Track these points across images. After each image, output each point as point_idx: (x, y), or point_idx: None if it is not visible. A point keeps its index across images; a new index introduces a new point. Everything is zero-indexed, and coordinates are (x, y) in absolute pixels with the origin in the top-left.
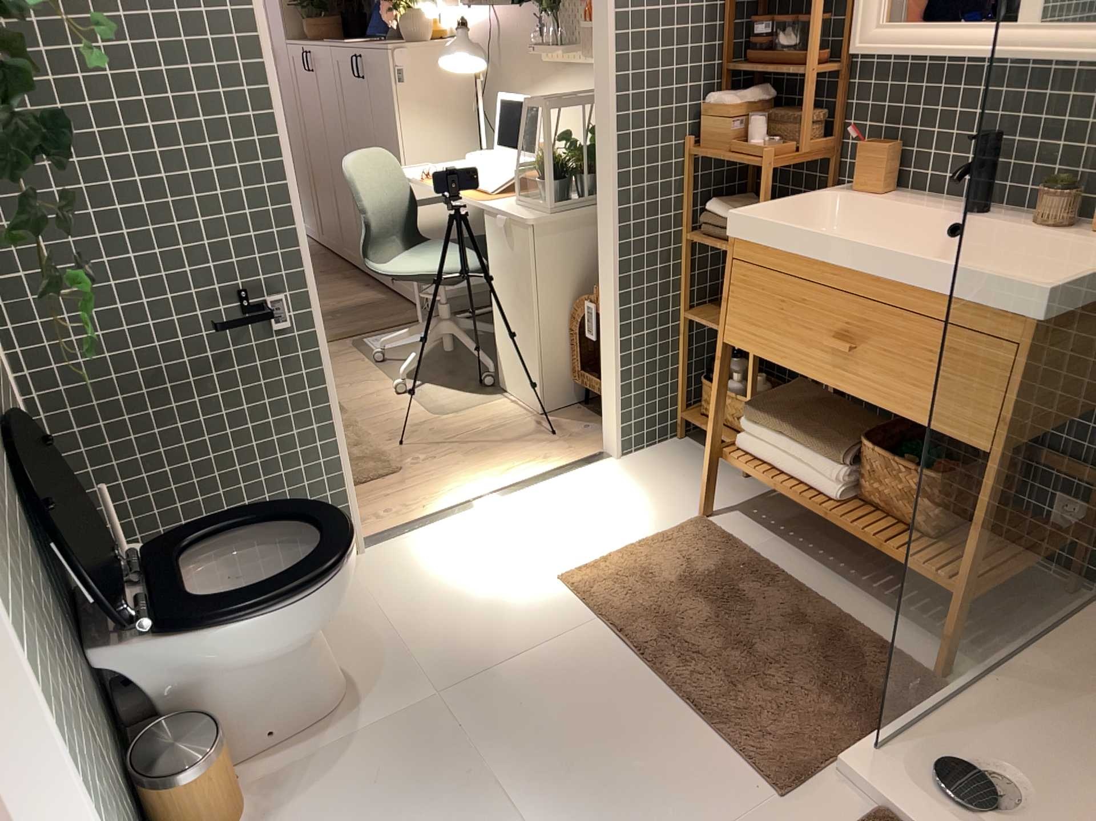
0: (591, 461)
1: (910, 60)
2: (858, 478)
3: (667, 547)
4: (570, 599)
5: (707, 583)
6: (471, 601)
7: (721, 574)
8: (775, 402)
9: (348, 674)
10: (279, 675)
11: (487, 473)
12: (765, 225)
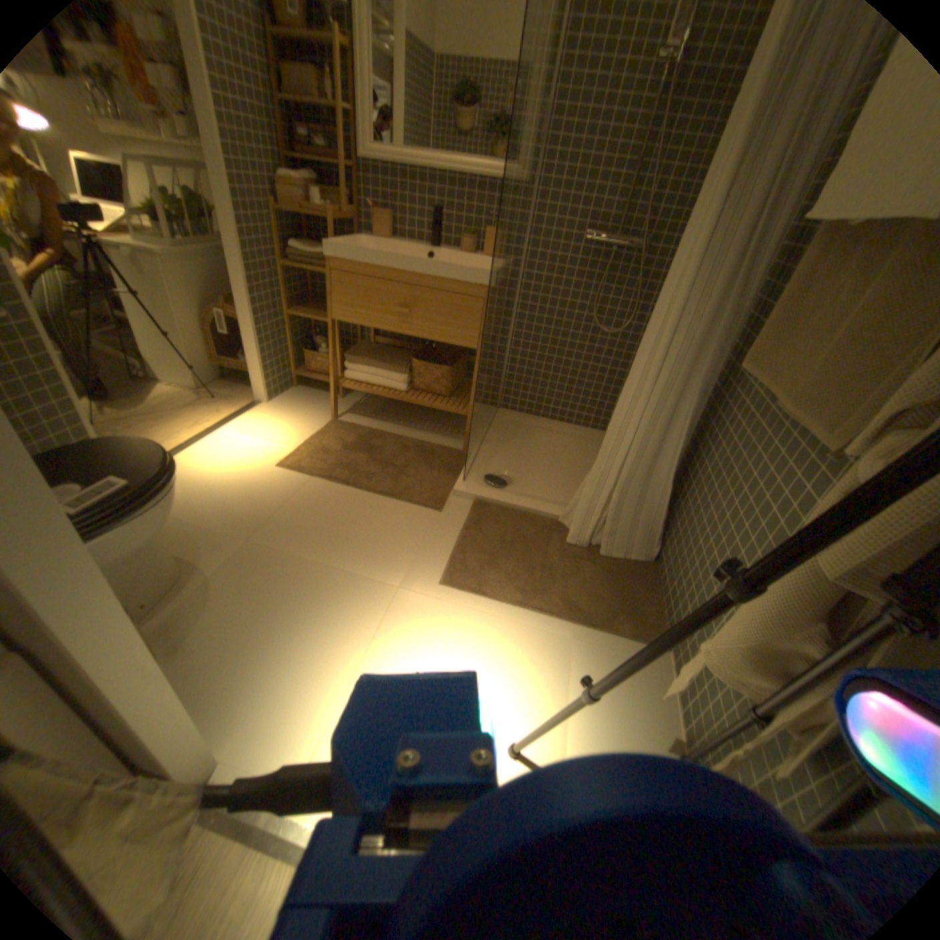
0: (250, 406)
1: (400, 159)
2: (408, 380)
3: (324, 435)
4: (287, 473)
5: (354, 446)
6: (226, 491)
7: (358, 440)
8: (357, 352)
9: (166, 555)
10: (128, 564)
11: (182, 426)
12: (343, 249)
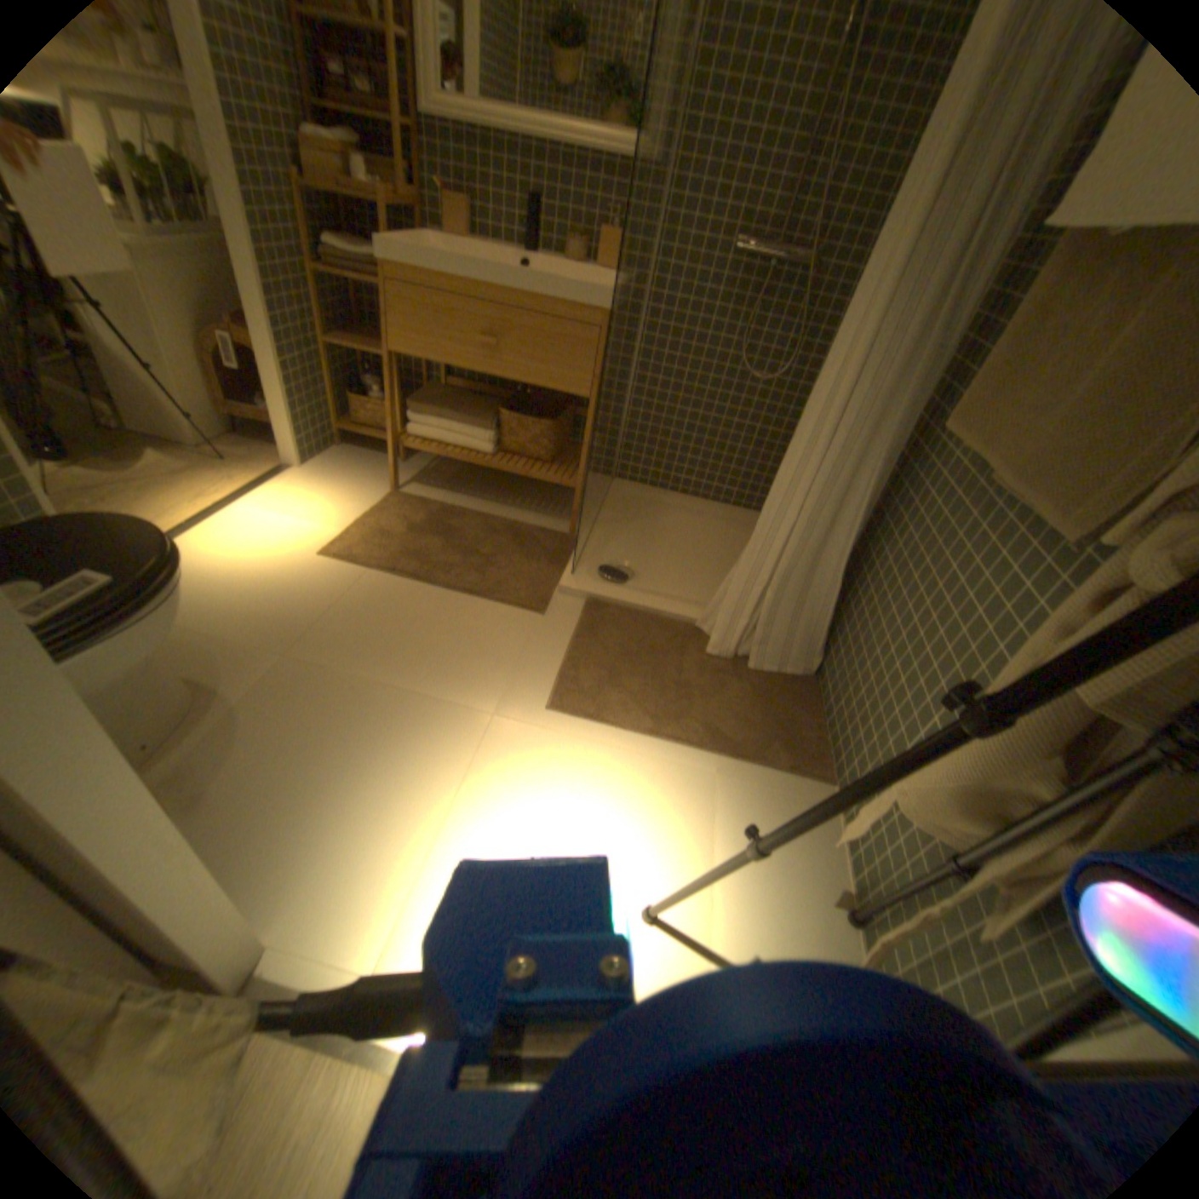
0: (276, 472)
1: (481, 120)
2: (494, 439)
3: (382, 513)
4: (335, 564)
5: (424, 527)
6: (250, 589)
7: (429, 520)
8: (424, 398)
9: (171, 676)
10: (119, 691)
11: (180, 499)
12: (402, 249)
